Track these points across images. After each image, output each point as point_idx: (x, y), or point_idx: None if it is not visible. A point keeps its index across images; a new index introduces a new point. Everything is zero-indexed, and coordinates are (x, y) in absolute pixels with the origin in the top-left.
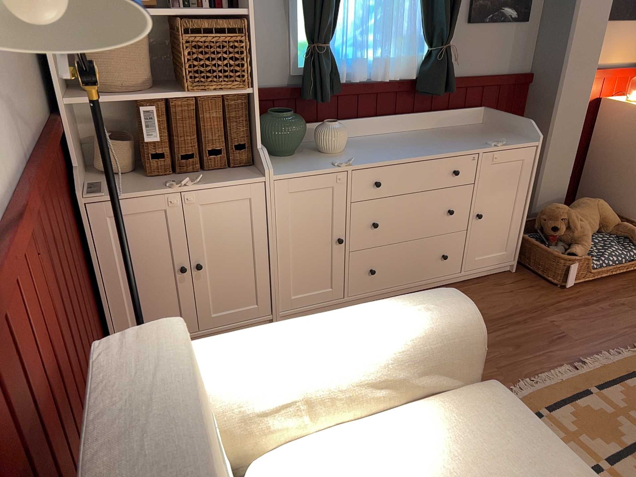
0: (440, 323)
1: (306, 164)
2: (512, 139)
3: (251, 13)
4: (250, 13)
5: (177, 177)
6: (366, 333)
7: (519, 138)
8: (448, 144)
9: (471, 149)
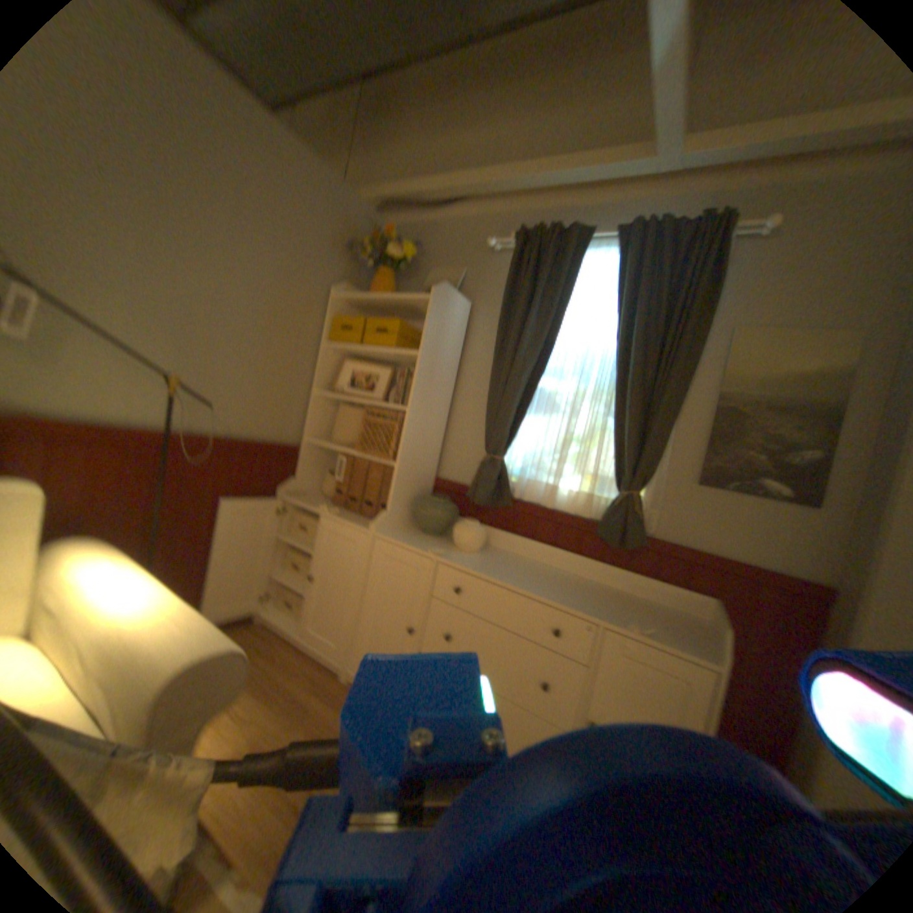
0: (158, 652)
1: (419, 543)
2: (690, 644)
3: (410, 411)
4: (415, 412)
5: (342, 512)
6: (132, 613)
7: (706, 650)
8: (583, 601)
9: (593, 615)
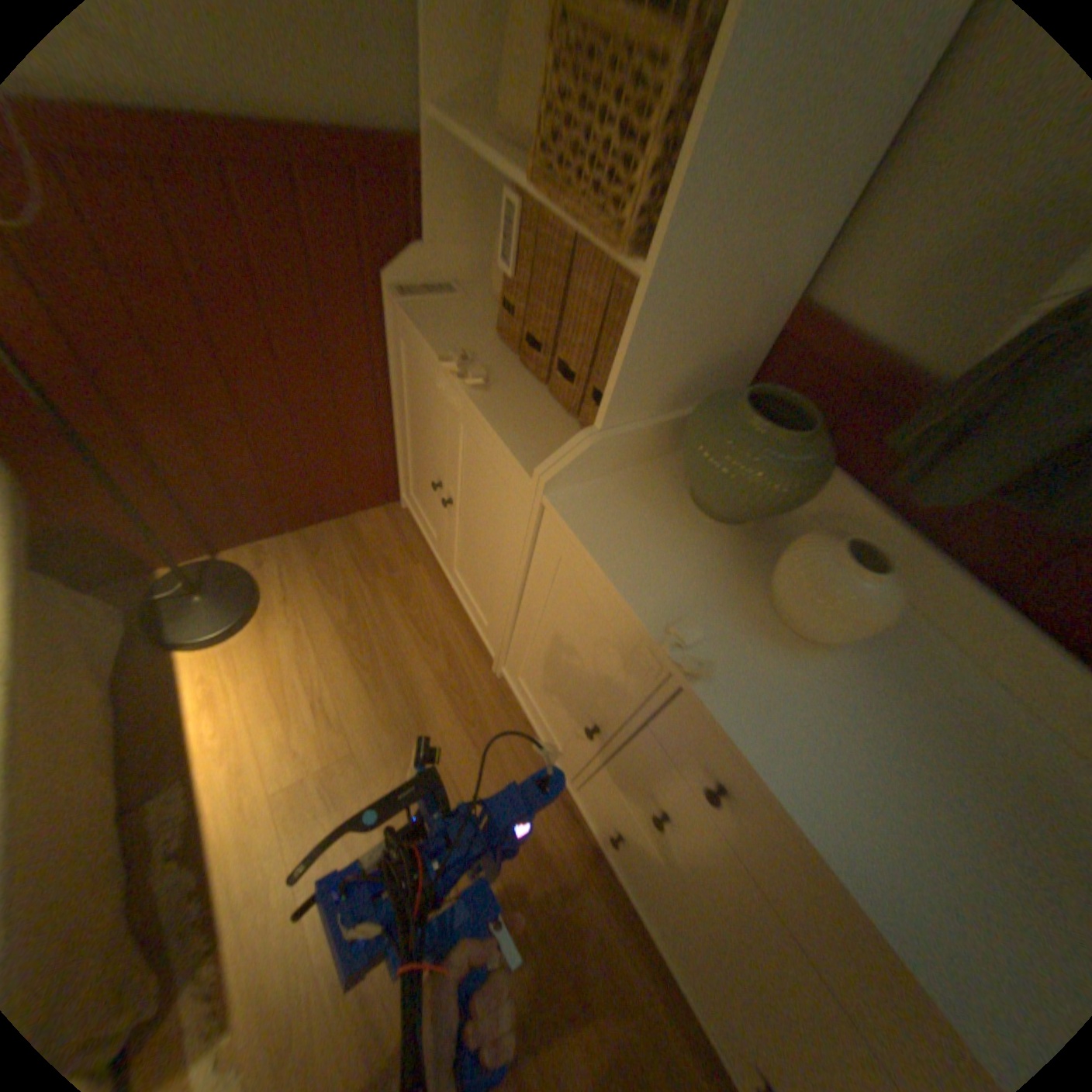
0: None
1: (662, 558)
2: None
3: None
4: None
5: (512, 363)
6: None
7: None
8: None
9: None
